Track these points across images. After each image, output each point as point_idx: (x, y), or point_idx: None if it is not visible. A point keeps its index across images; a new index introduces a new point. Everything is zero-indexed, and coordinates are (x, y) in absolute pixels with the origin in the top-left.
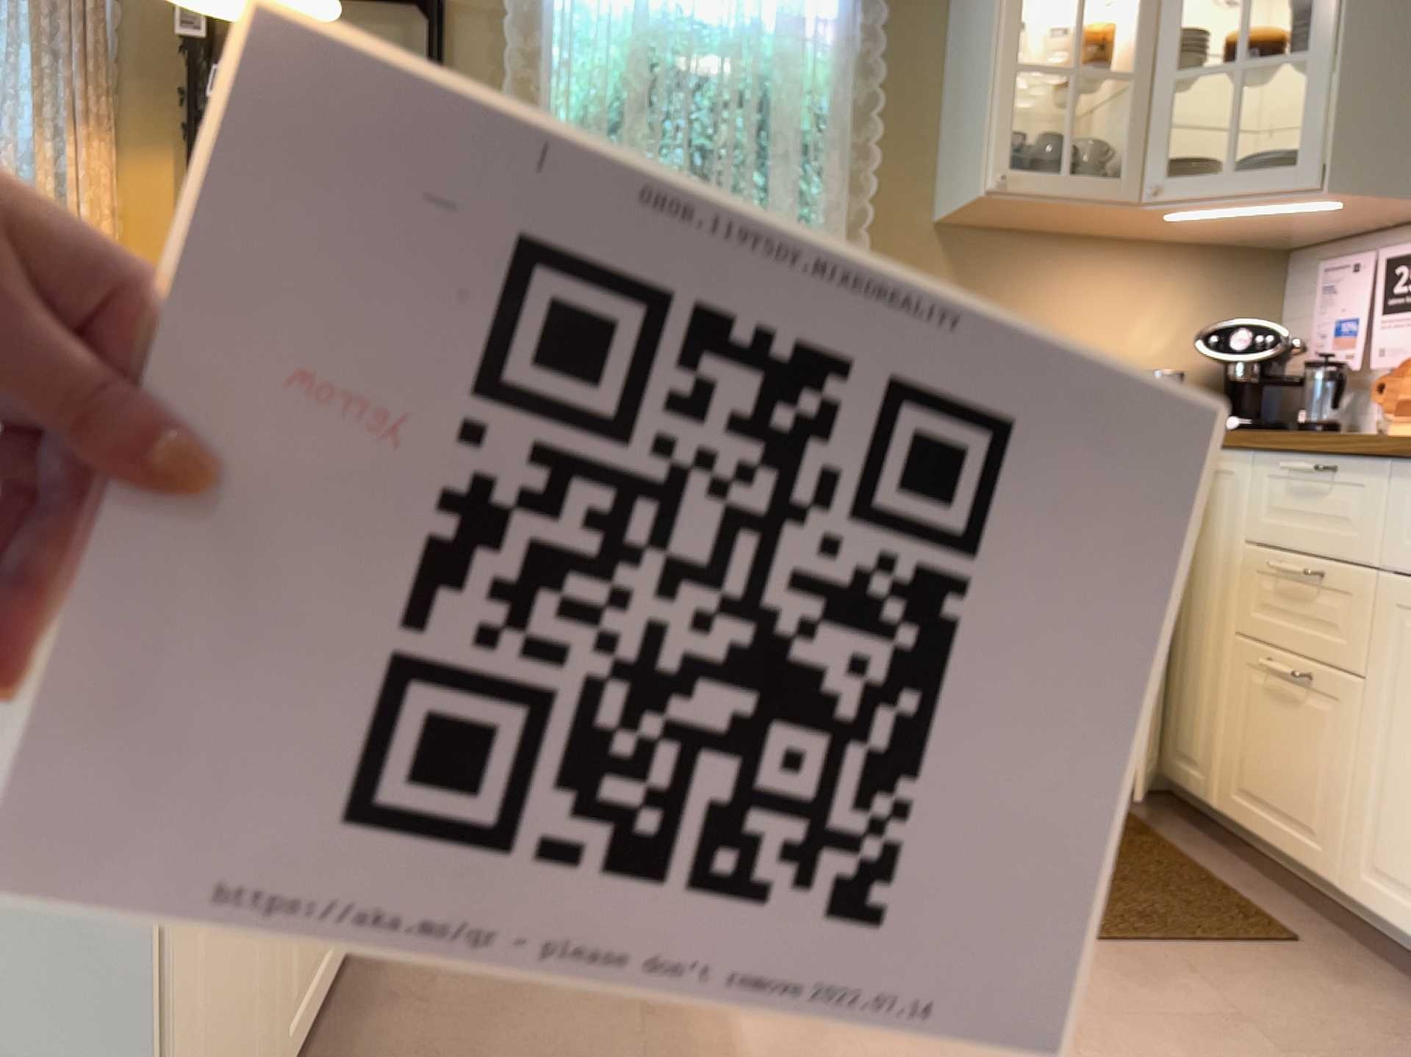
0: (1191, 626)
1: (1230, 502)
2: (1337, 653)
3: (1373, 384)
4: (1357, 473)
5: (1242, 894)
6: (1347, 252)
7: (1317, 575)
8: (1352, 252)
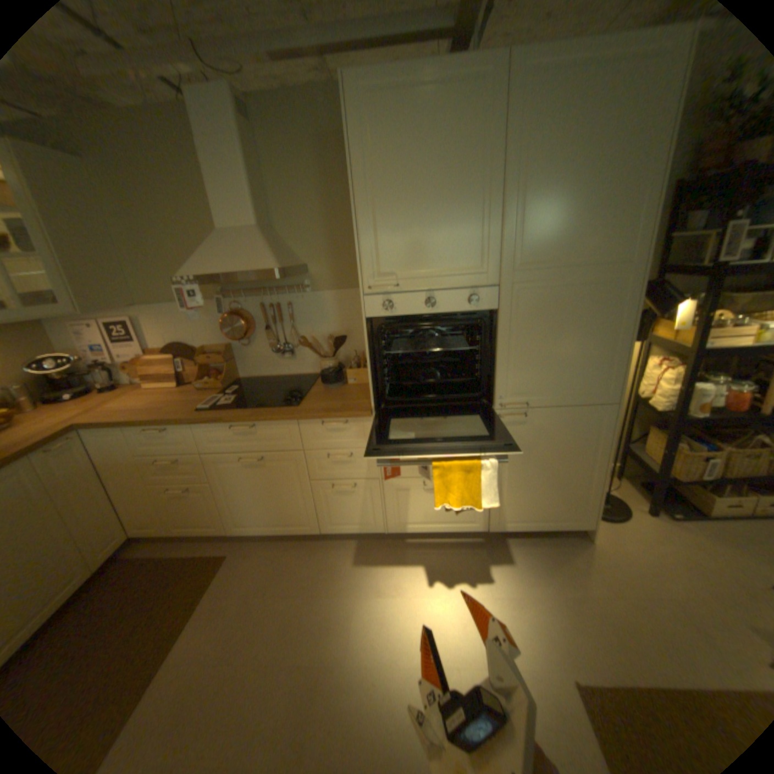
0: (117, 490)
1: (114, 446)
2: (192, 480)
3: (115, 366)
4: (174, 429)
5: (194, 555)
6: (73, 317)
7: (175, 463)
8: (77, 318)
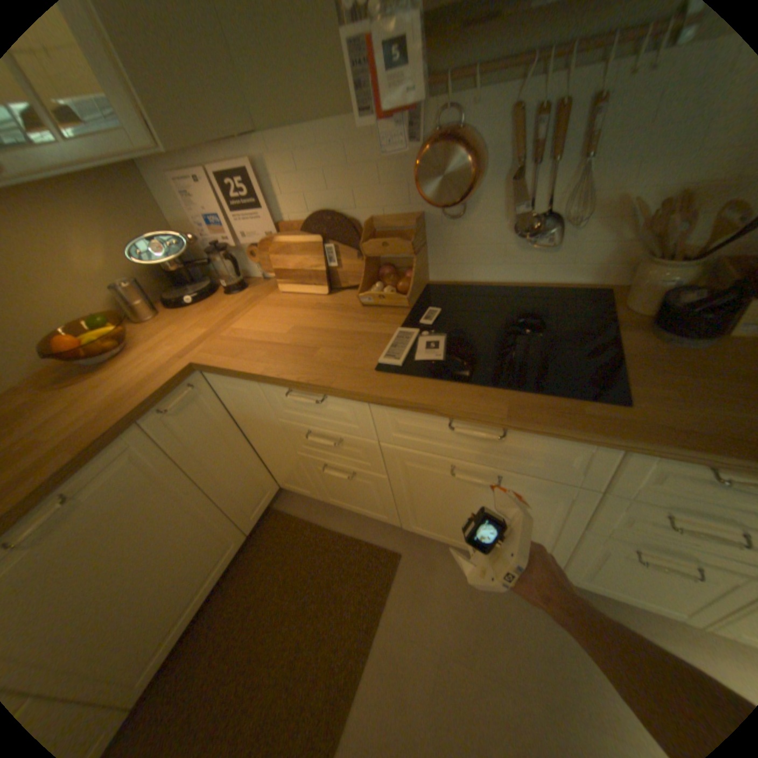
0: (262, 445)
1: (251, 399)
2: (363, 465)
3: (241, 249)
4: (340, 398)
5: (358, 534)
6: (175, 162)
7: (340, 444)
8: (179, 163)
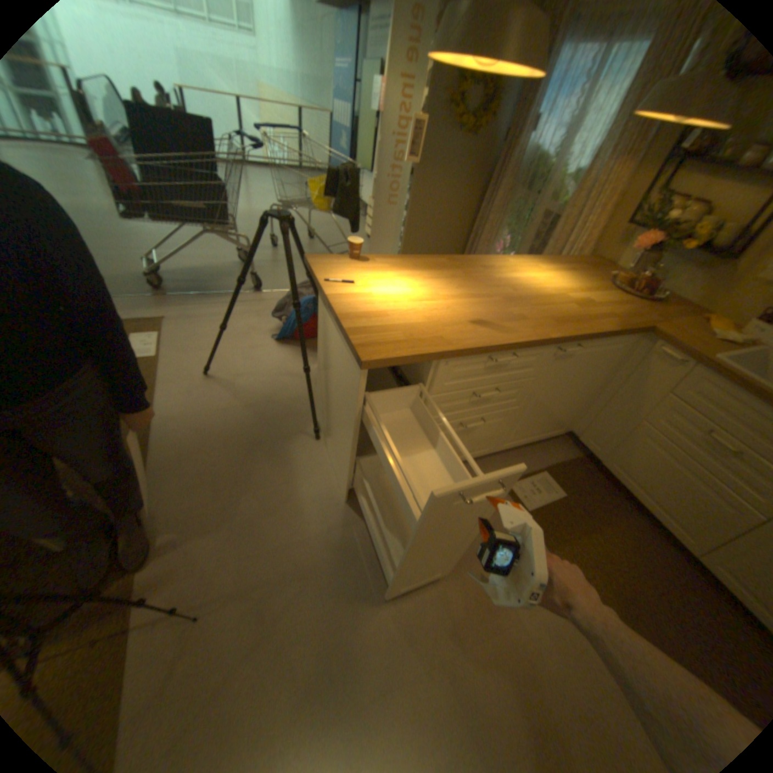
0: None
1: None
2: None
3: None
4: None
5: None
6: None
7: None
8: None
